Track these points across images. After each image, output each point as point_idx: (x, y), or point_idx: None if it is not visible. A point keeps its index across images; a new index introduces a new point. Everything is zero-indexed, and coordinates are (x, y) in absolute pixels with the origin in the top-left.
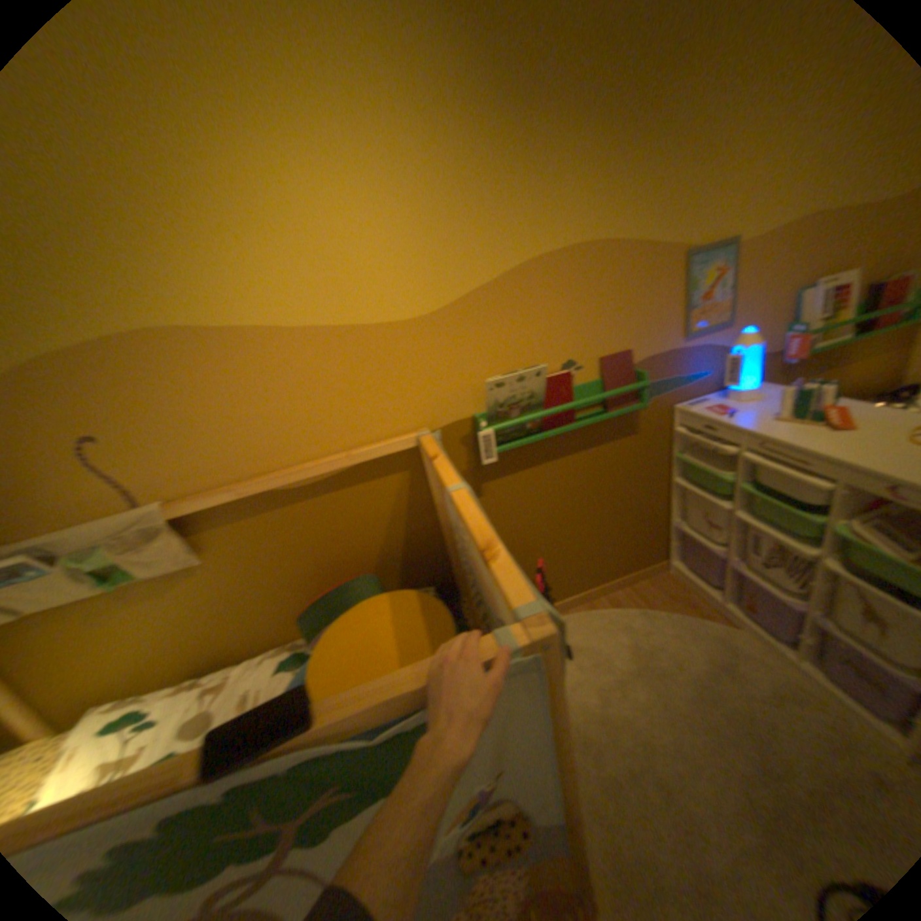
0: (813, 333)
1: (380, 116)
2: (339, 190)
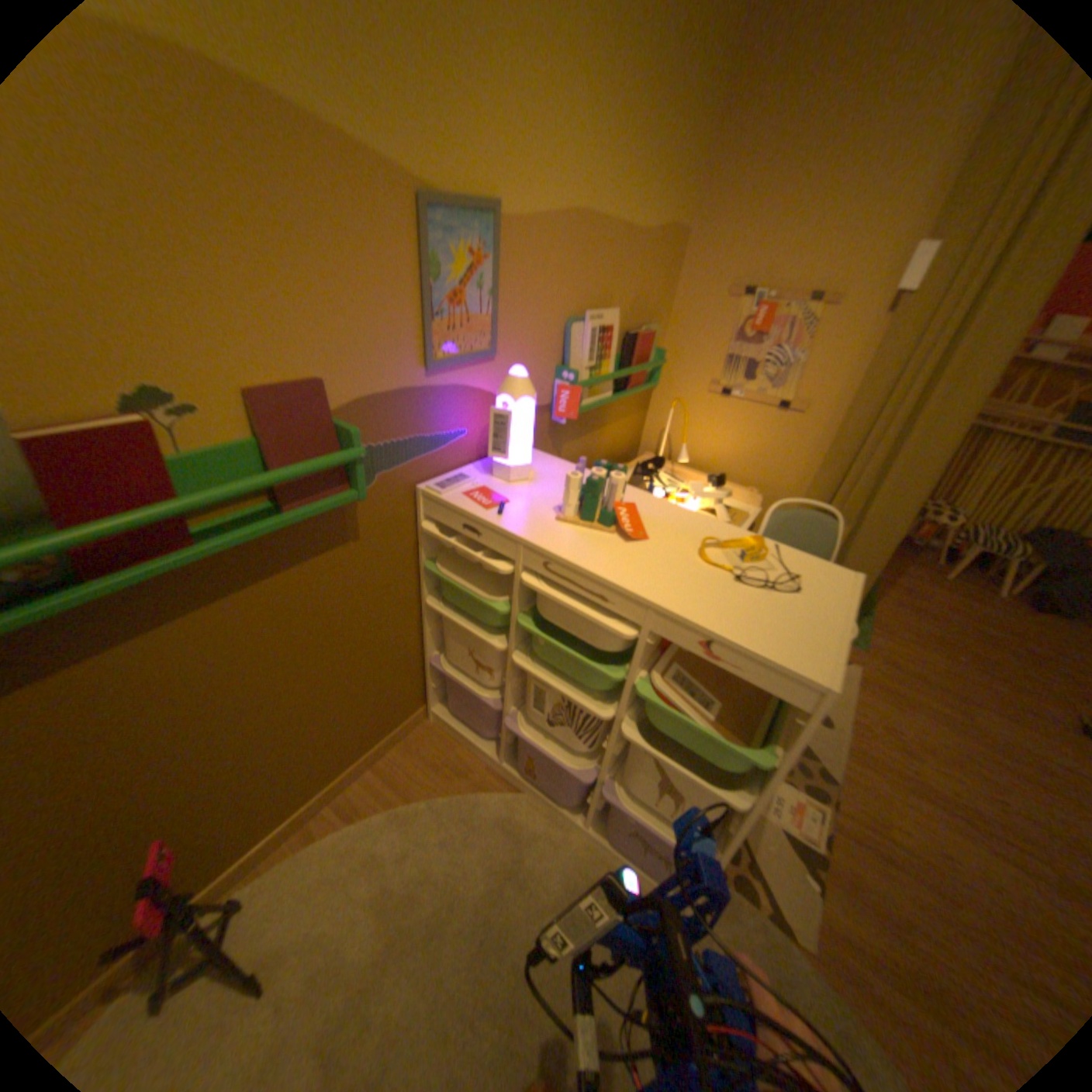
0: (583, 387)
1: None
2: None
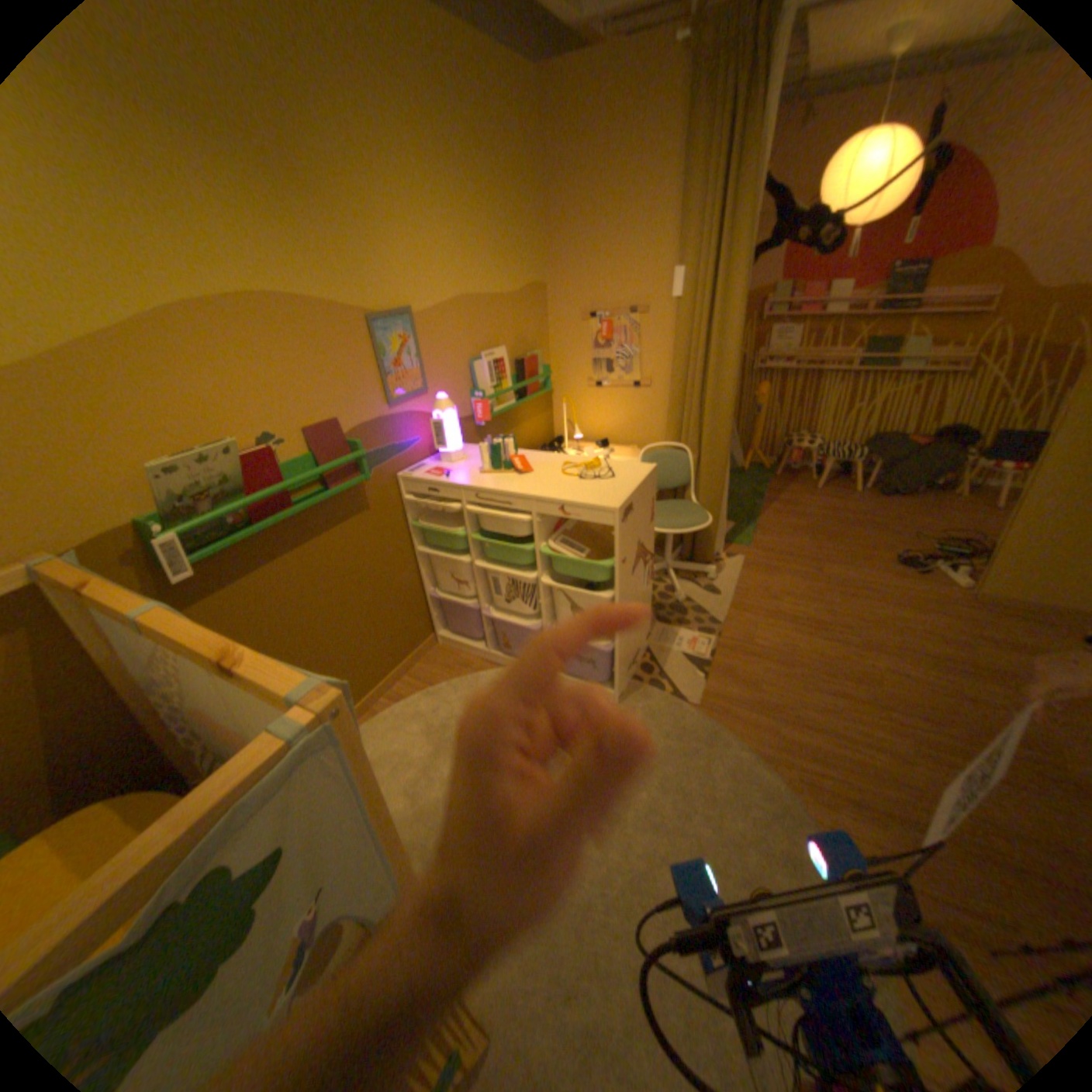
0: (489, 399)
1: None
2: None
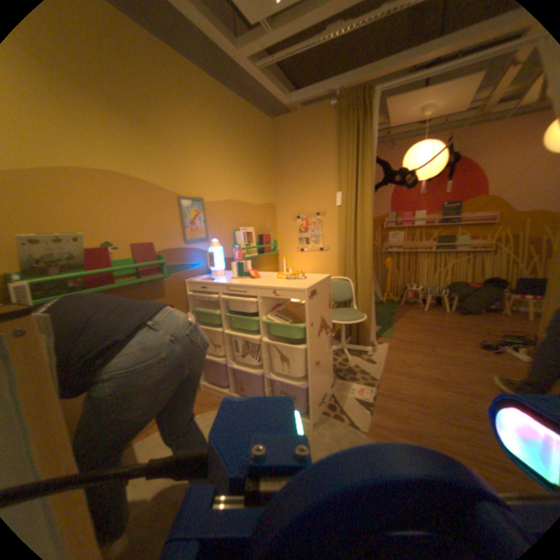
0: (242, 249)
1: None
2: None
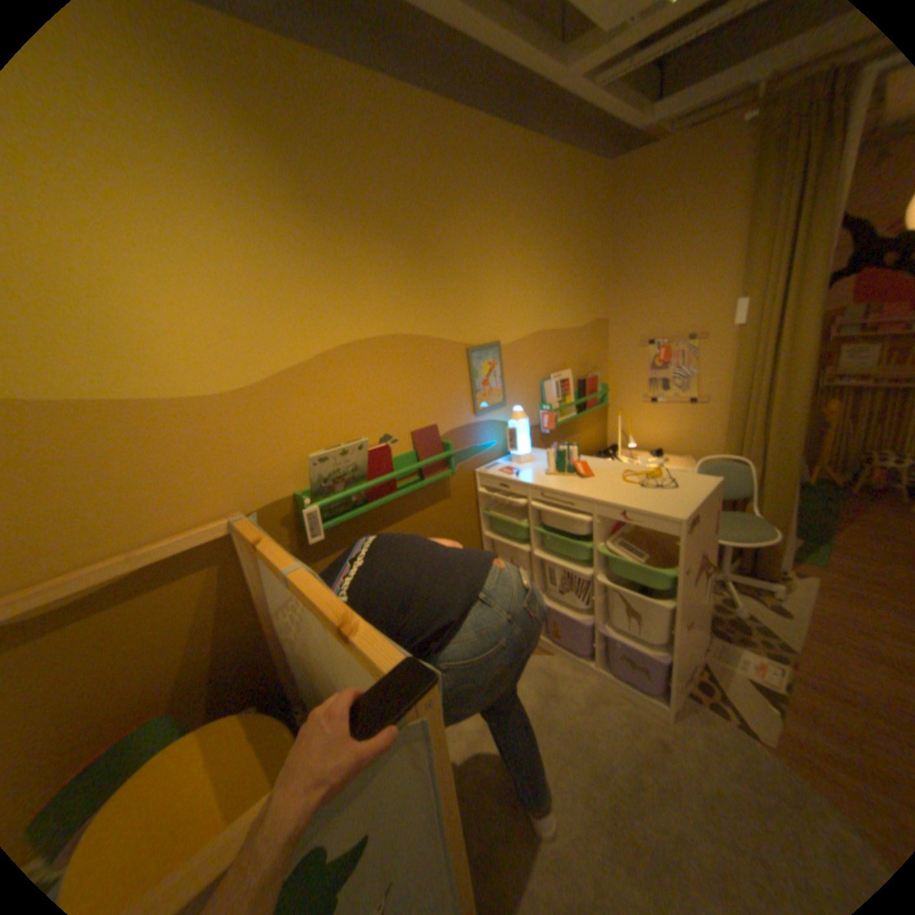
0: (554, 411)
1: (178, 195)
2: (124, 255)
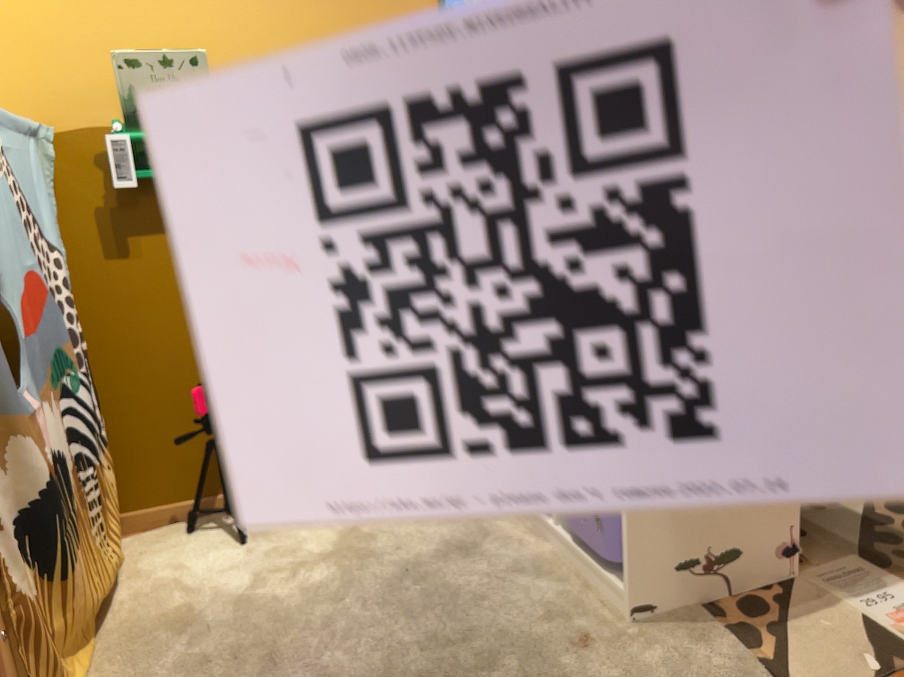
0: None
1: None
2: None
